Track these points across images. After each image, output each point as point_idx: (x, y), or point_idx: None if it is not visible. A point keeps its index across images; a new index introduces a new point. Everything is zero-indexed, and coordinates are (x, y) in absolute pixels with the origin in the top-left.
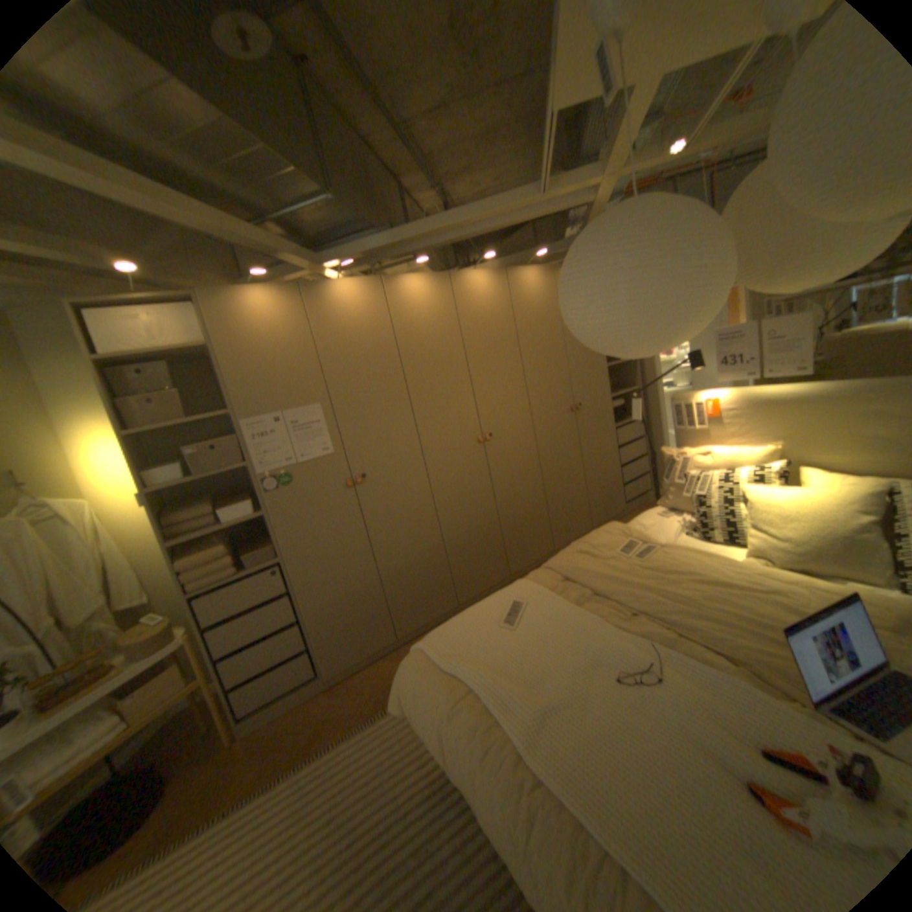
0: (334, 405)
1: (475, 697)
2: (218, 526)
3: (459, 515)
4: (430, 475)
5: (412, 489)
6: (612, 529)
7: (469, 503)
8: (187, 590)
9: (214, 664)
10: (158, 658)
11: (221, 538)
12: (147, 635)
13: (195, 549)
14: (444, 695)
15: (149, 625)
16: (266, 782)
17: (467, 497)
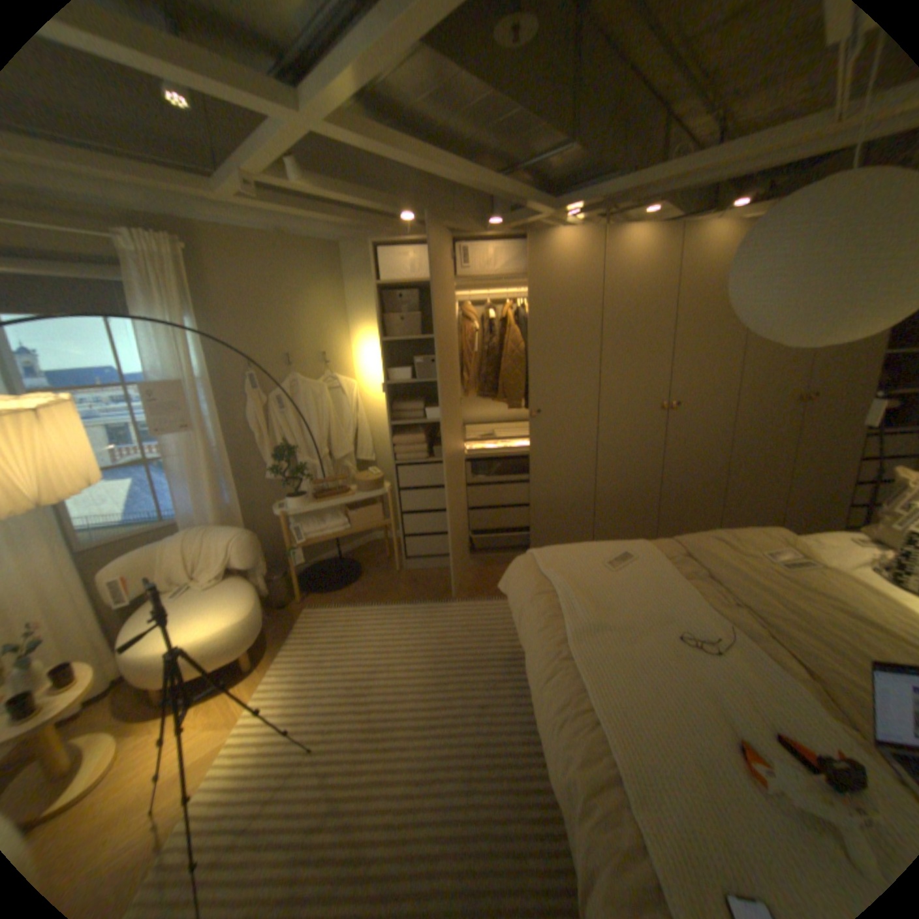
0: (529, 344)
1: (556, 597)
2: (424, 421)
3: (618, 472)
4: (600, 427)
5: (579, 435)
6: (776, 534)
7: (632, 465)
8: (397, 458)
9: (401, 515)
10: (373, 495)
11: (424, 430)
12: (369, 478)
13: (407, 432)
14: (534, 587)
15: (372, 473)
16: (413, 600)
17: (632, 458)
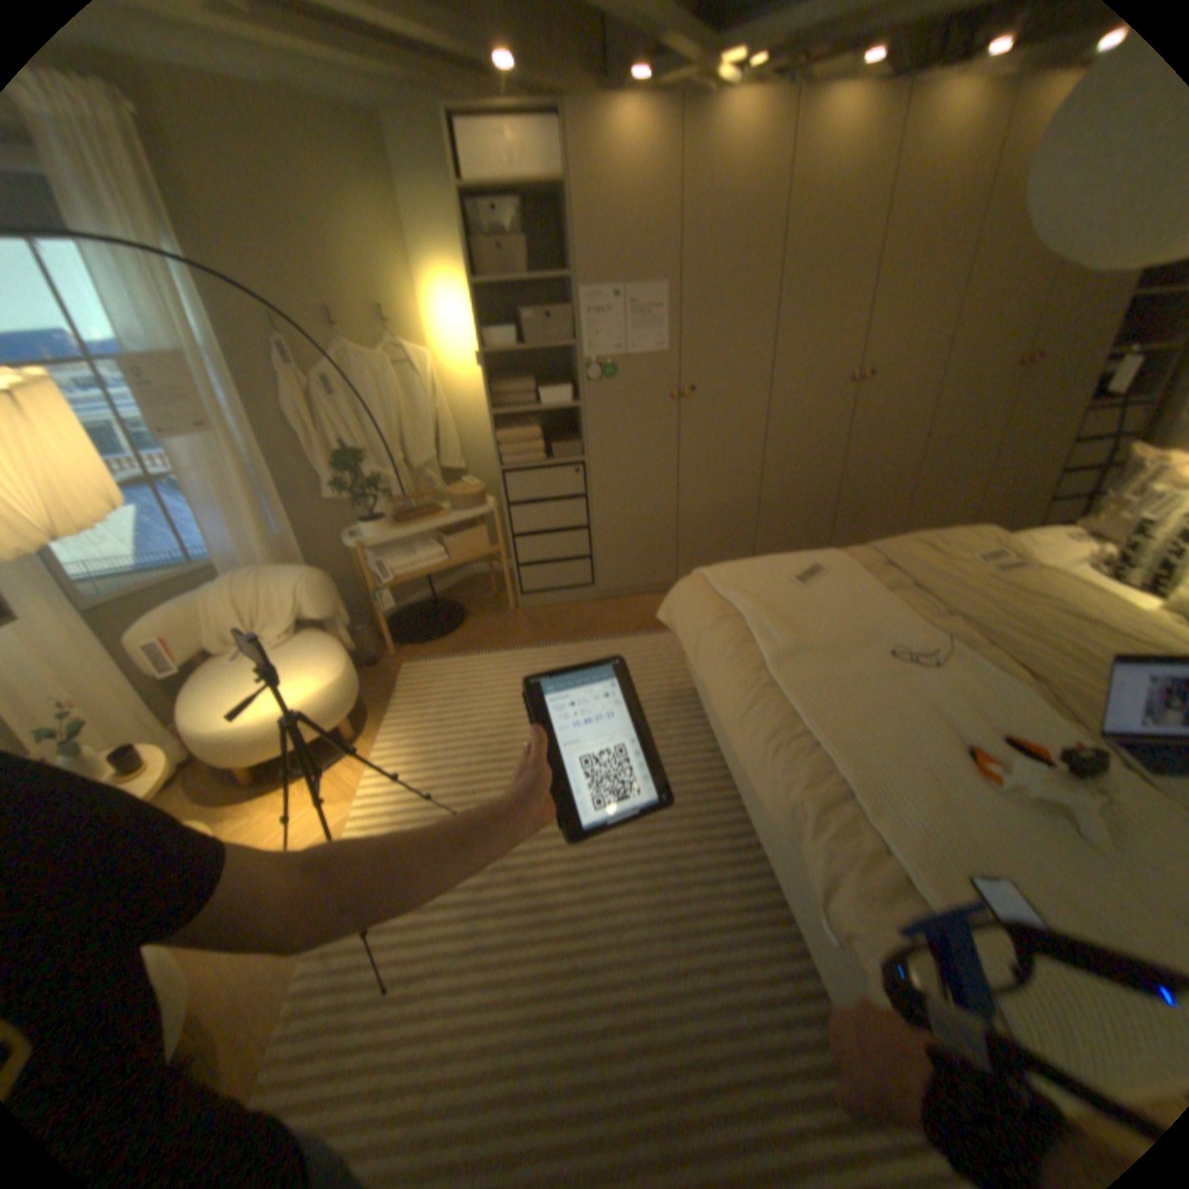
0: (681, 287)
1: (740, 619)
2: (535, 406)
3: (788, 468)
4: (769, 408)
5: (742, 420)
6: (983, 532)
7: (806, 458)
8: (501, 461)
9: (511, 538)
10: (473, 513)
11: (535, 420)
12: (466, 491)
13: (512, 424)
14: (711, 610)
15: (467, 484)
16: (538, 641)
17: (807, 449)
